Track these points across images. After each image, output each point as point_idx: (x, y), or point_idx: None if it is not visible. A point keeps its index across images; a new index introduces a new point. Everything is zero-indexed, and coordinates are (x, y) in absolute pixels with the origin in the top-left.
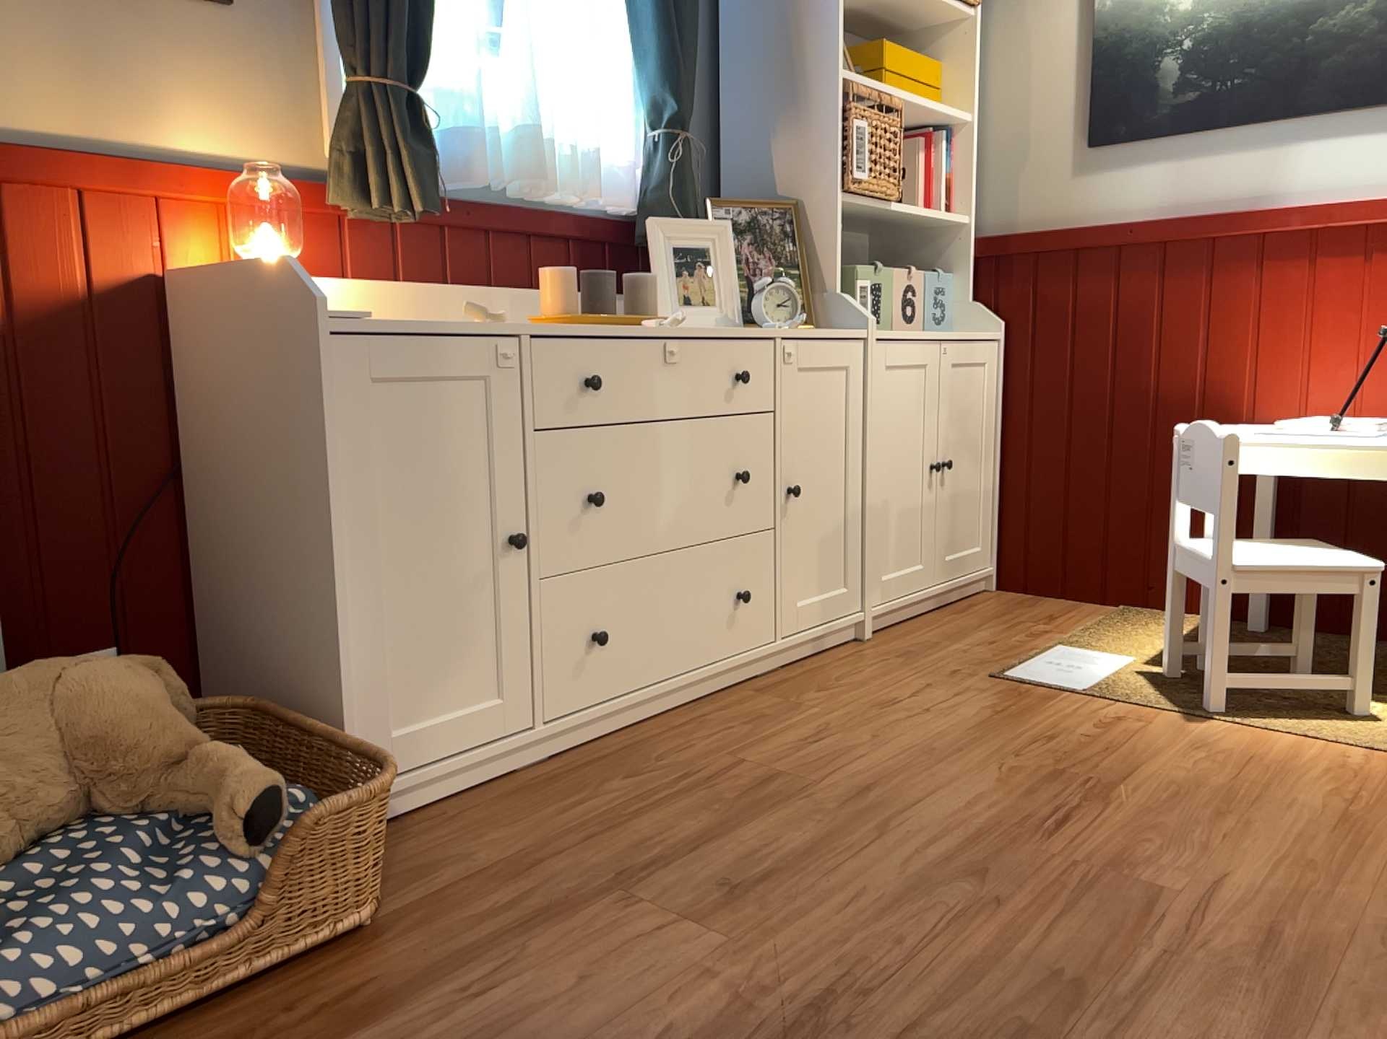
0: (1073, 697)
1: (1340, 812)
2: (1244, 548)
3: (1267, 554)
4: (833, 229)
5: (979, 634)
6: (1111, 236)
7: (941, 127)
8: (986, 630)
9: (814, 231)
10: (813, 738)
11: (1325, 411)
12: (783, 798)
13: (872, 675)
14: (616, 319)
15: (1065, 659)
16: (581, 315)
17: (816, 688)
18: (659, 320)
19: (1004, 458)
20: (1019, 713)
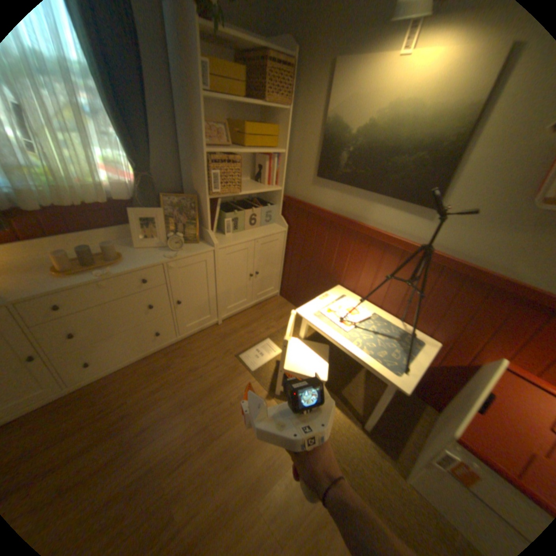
0: (245, 375)
1: (261, 474)
2: (301, 351)
3: (302, 360)
4: (206, 209)
5: (252, 326)
6: (317, 212)
7: (276, 151)
8: (256, 323)
9: (202, 207)
10: (156, 389)
11: (360, 292)
12: (118, 429)
13: (203, 348)
14: (82, 270)
15: (262, 348)
16: (62, 274)
17: (181, 355)
18: (96, 274)
19: (283, 264)
20: (224, 383)
